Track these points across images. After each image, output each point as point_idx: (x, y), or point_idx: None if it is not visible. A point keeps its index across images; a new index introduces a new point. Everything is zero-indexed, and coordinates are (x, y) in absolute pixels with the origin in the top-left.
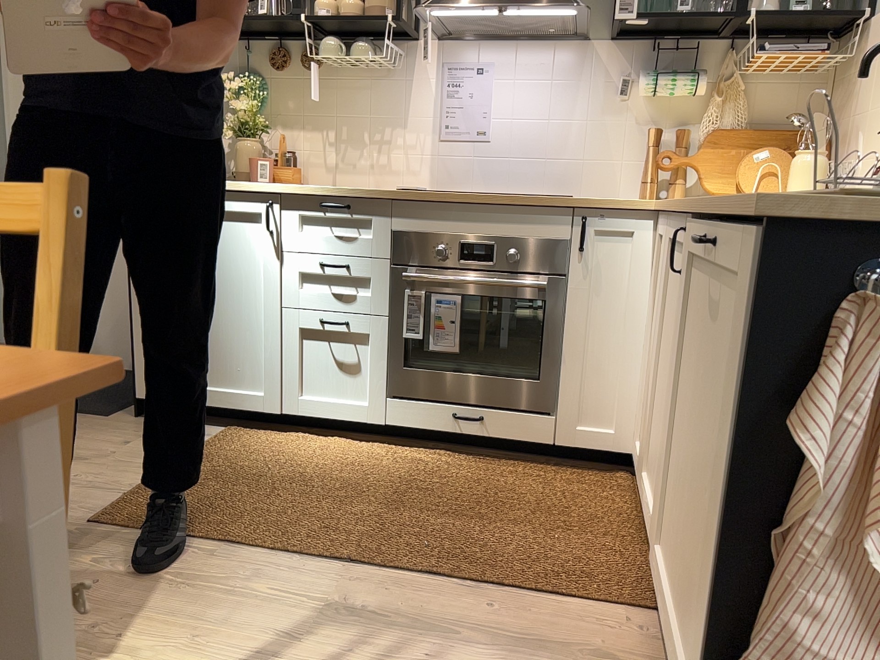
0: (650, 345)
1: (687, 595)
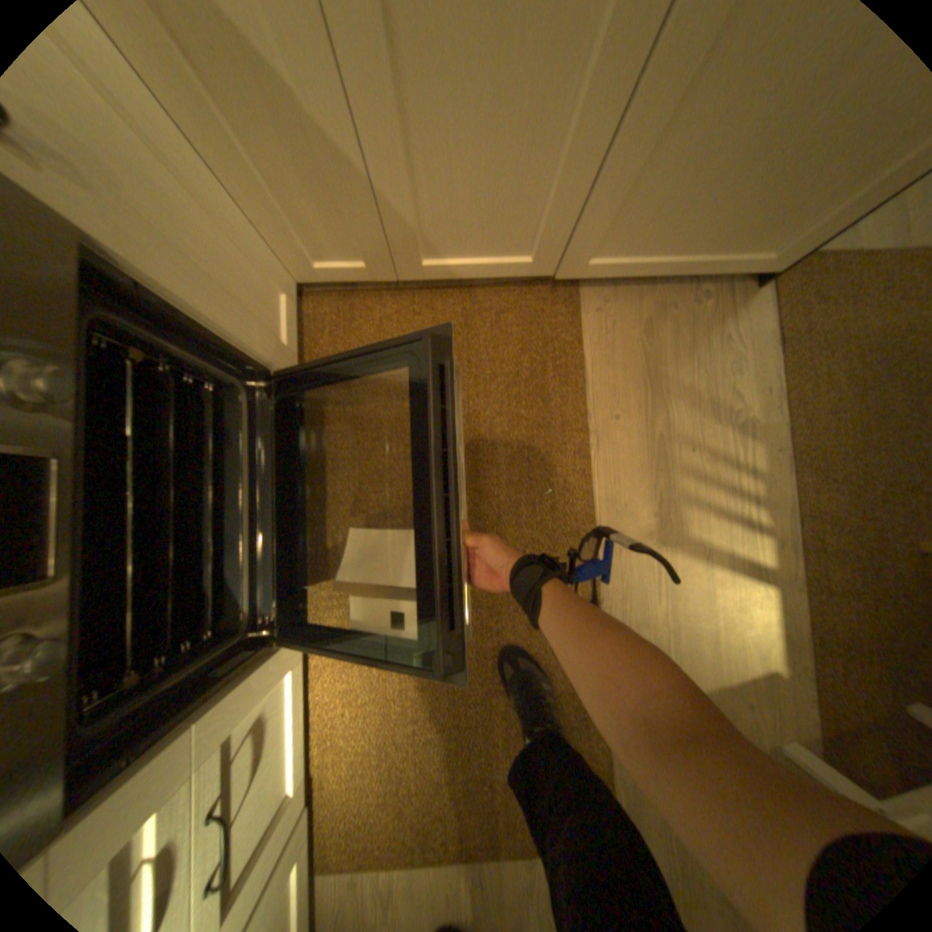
0: (249, 140)
1: (745, 230)
